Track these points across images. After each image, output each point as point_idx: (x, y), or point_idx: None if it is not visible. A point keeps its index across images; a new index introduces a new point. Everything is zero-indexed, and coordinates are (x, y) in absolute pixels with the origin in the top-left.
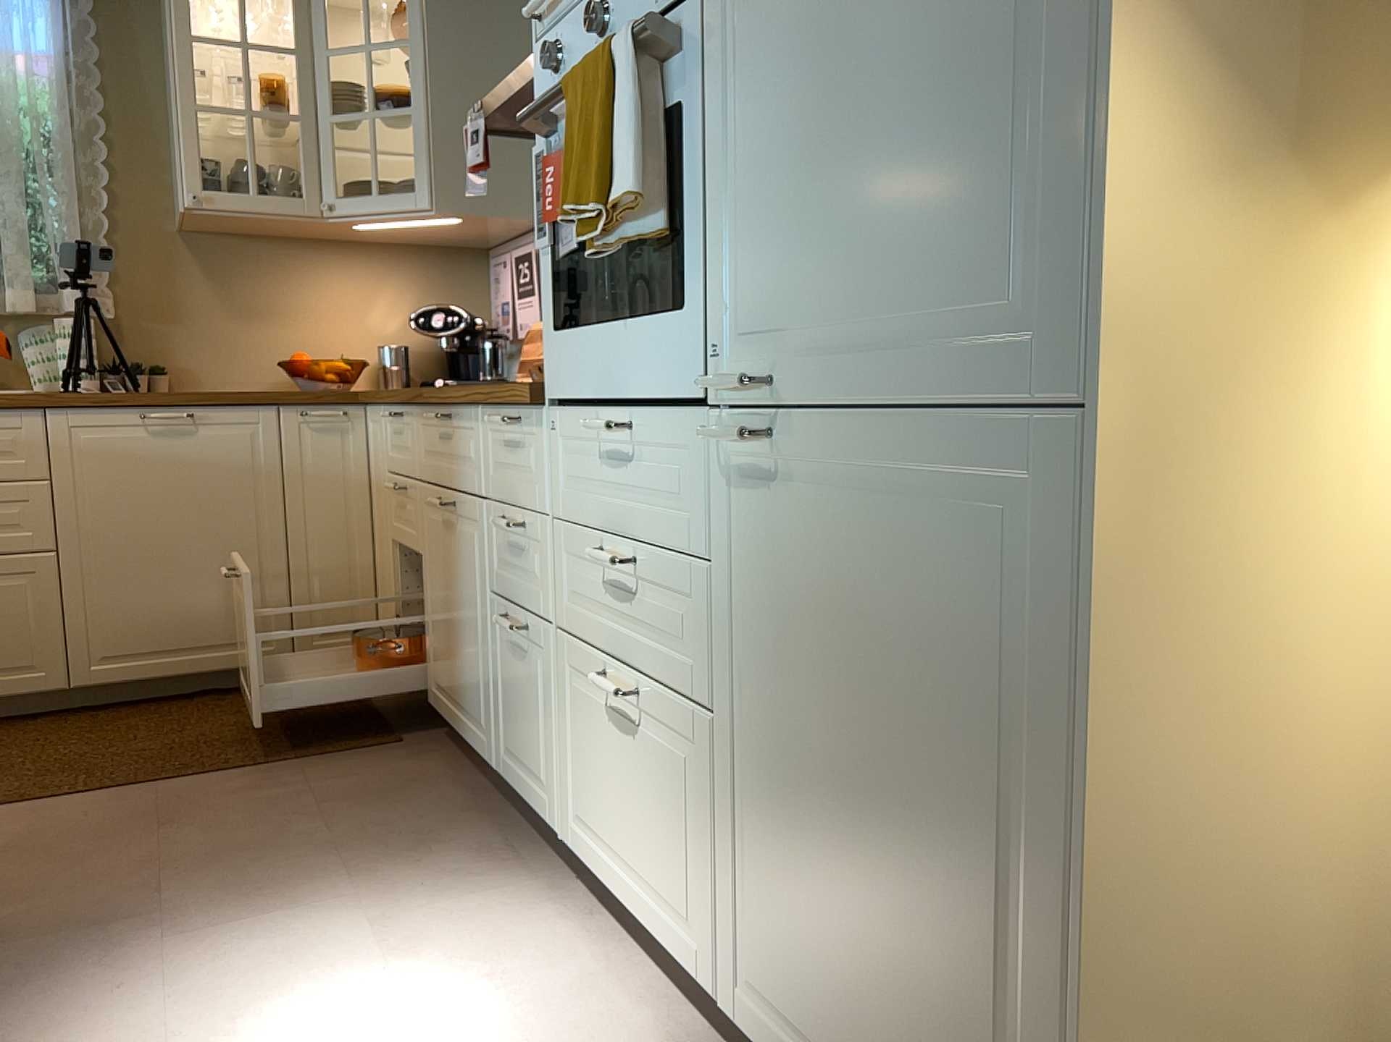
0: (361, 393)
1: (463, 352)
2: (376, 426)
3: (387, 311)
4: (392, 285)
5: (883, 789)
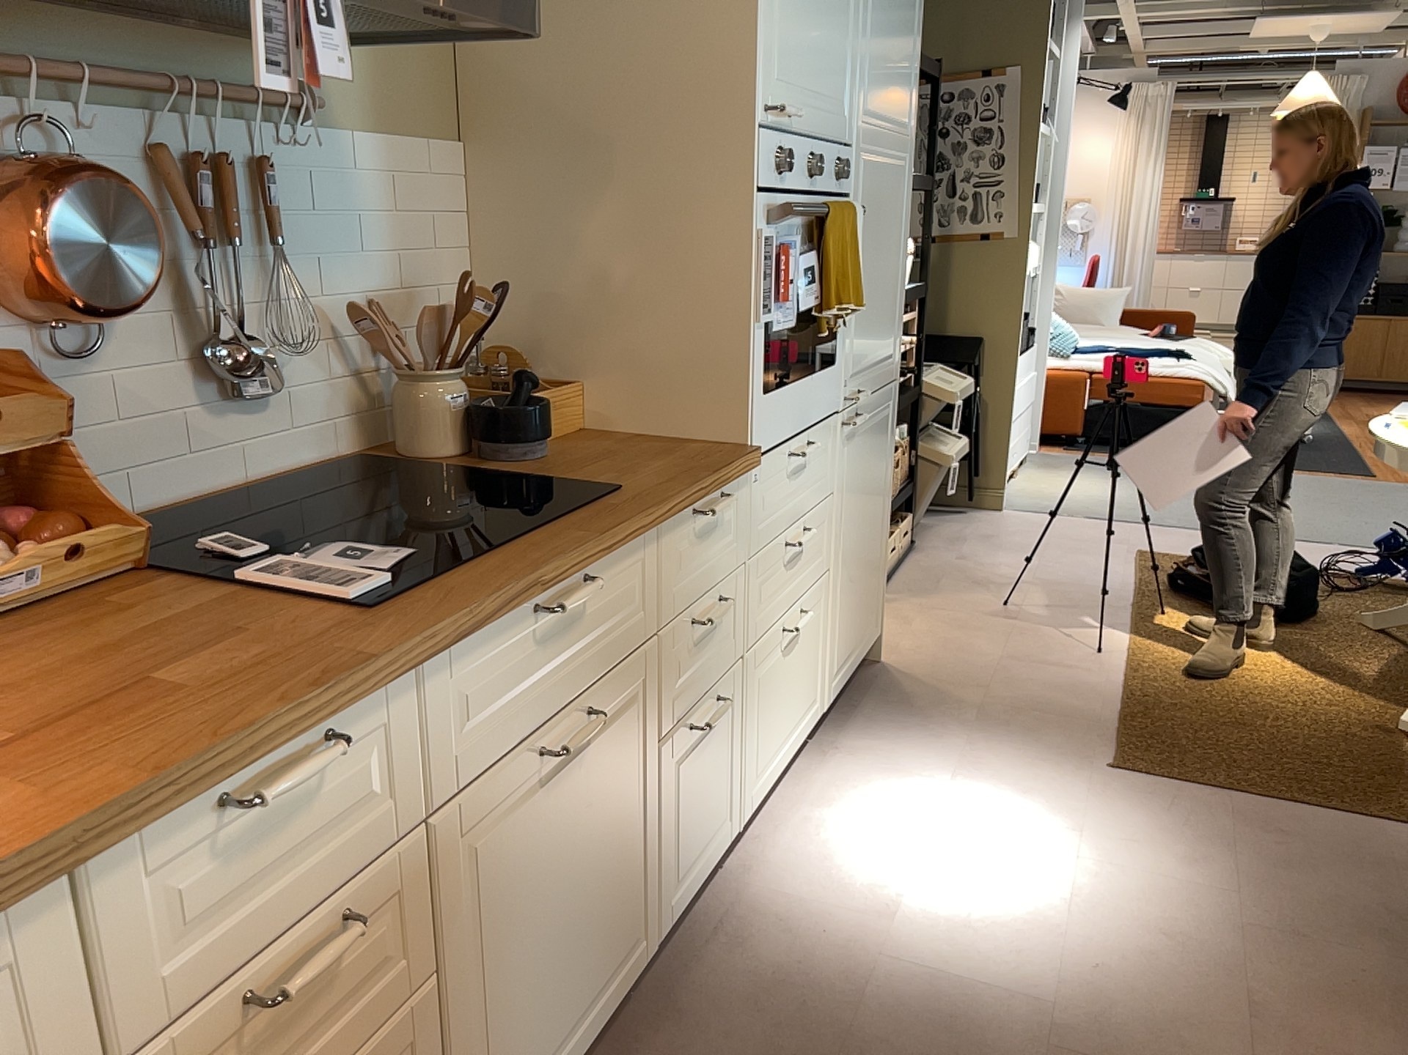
0: None
1: None
2: None
3: None
4: None
5: (868, 524)
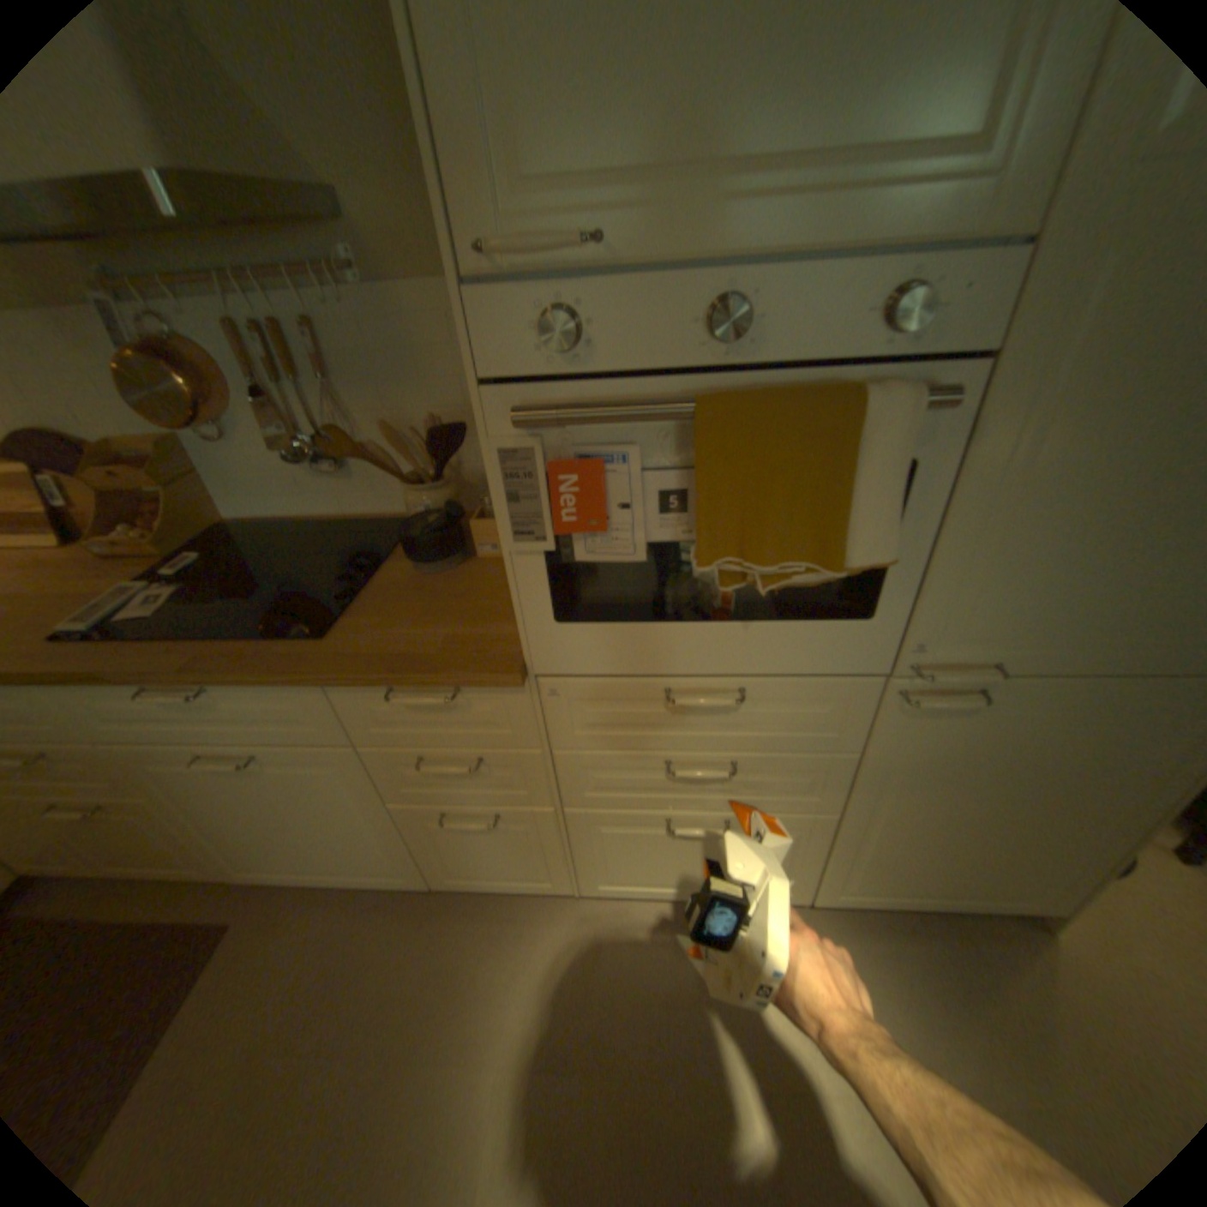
0: None
1: None
2: None
3: None
4: None
5: (1019, 813)
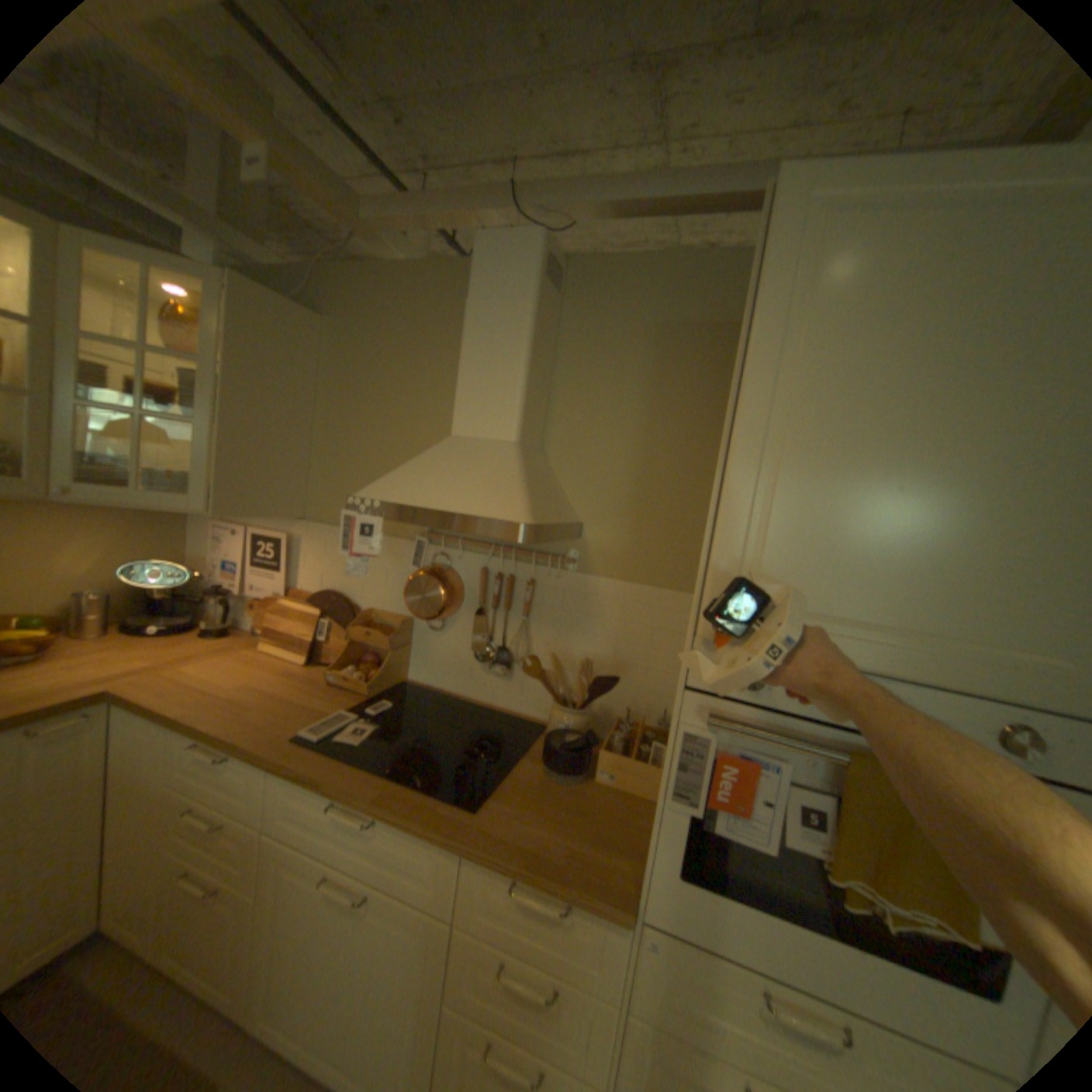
0: (113, 694)
1: (173, 597)
2: (141, 735)
3: (80, 558)
4: (89, 533)
5: None
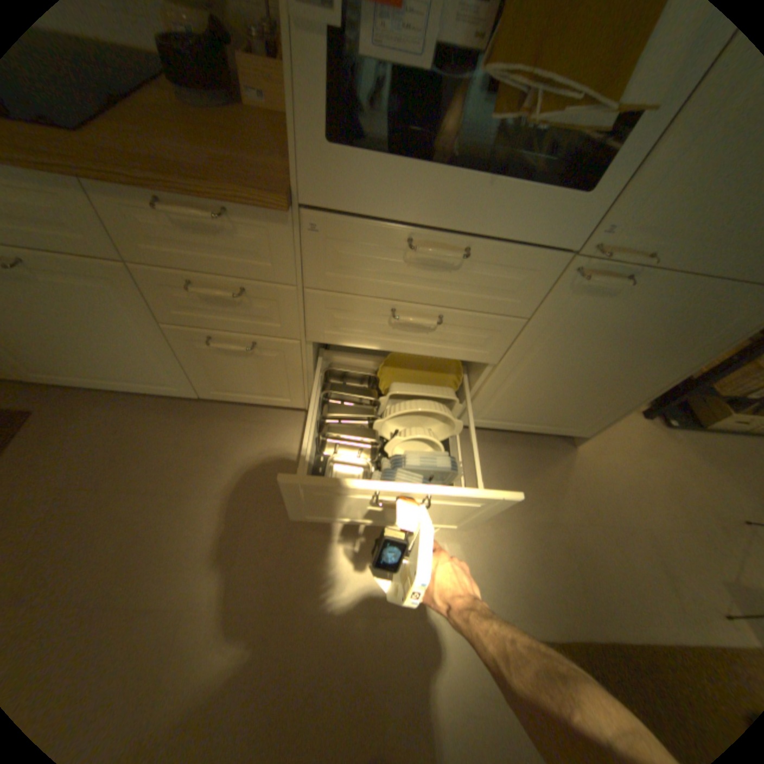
0: None
1: None
2: None
3: None
4: None
5: (601, 373)
